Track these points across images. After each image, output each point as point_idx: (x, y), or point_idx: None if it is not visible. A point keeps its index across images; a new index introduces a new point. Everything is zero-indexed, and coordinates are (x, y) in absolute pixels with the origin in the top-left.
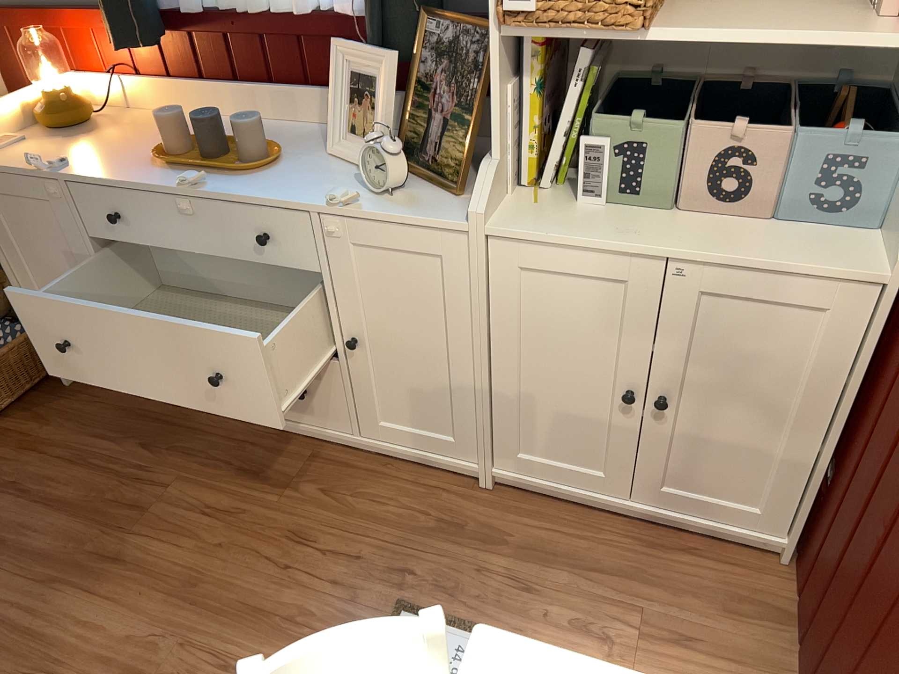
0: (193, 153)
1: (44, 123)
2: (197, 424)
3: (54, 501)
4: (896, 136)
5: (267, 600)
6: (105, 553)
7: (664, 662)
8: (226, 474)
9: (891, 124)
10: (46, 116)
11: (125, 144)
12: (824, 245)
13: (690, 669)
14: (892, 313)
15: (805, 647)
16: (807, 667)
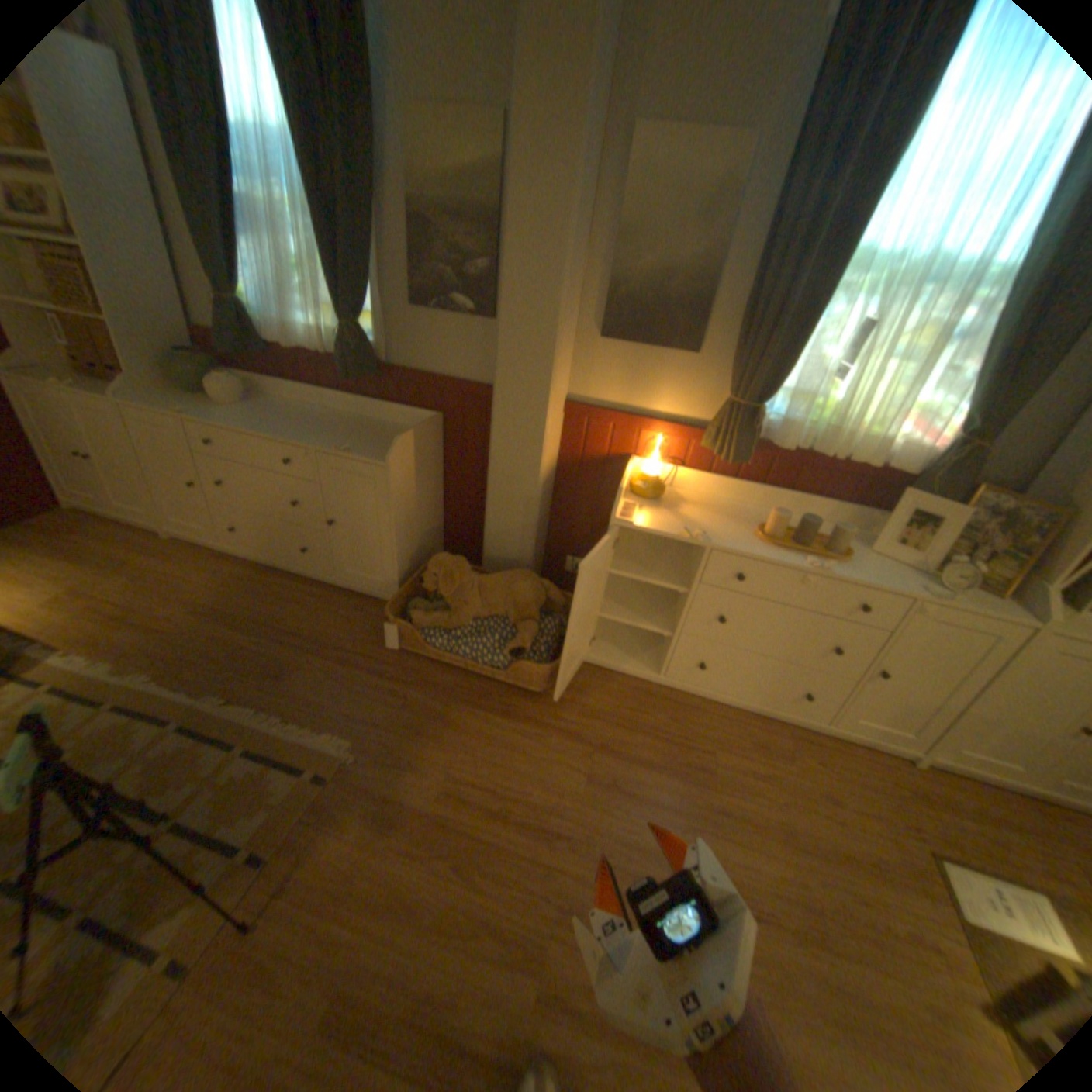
0: (783, 536)
1: (638, 492)
2: (693, 706)
3: (640, 766)
4: None
5: (850, 855)
6: (711, 813)
7: None
8: (745, 750)
9: None
10: (639, 487)
11: (707, 517)
12: None
13: None
14: None
15: None
16: None
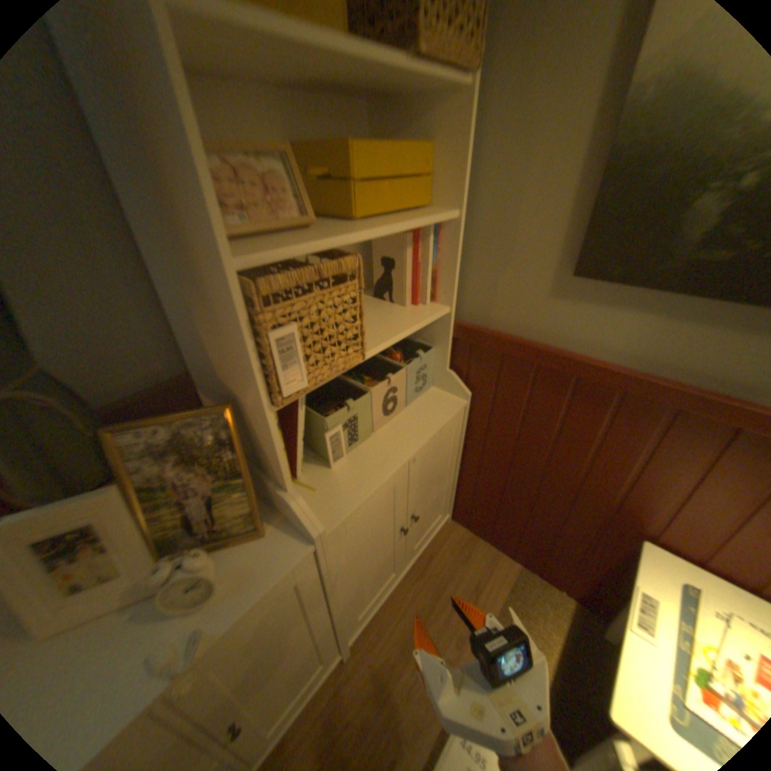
0: None
1: None
2: None
3: None
4: (428, 347)
5: None
6: None
7: (490, 609)
8: None
9: (411, 342)
10: None
11: None
12: (434, 403)
13: (495, 598)
14: (471, 411)
15: (505, 542)
16: (514, 547)
